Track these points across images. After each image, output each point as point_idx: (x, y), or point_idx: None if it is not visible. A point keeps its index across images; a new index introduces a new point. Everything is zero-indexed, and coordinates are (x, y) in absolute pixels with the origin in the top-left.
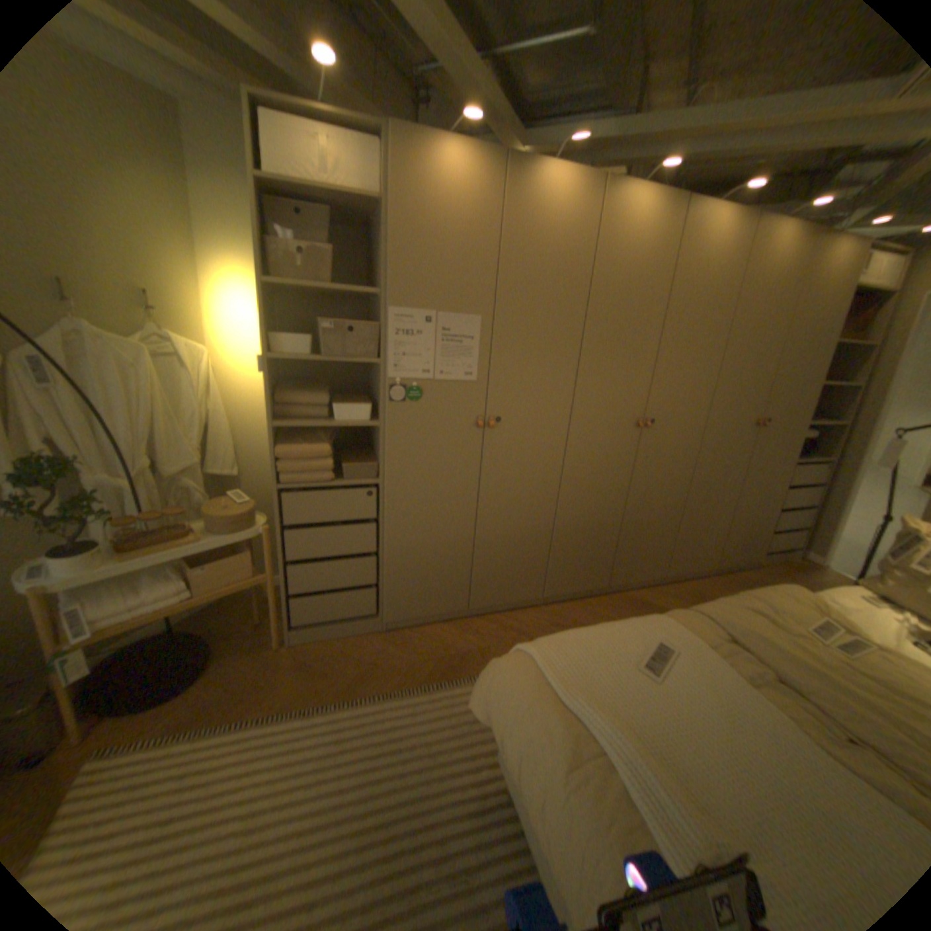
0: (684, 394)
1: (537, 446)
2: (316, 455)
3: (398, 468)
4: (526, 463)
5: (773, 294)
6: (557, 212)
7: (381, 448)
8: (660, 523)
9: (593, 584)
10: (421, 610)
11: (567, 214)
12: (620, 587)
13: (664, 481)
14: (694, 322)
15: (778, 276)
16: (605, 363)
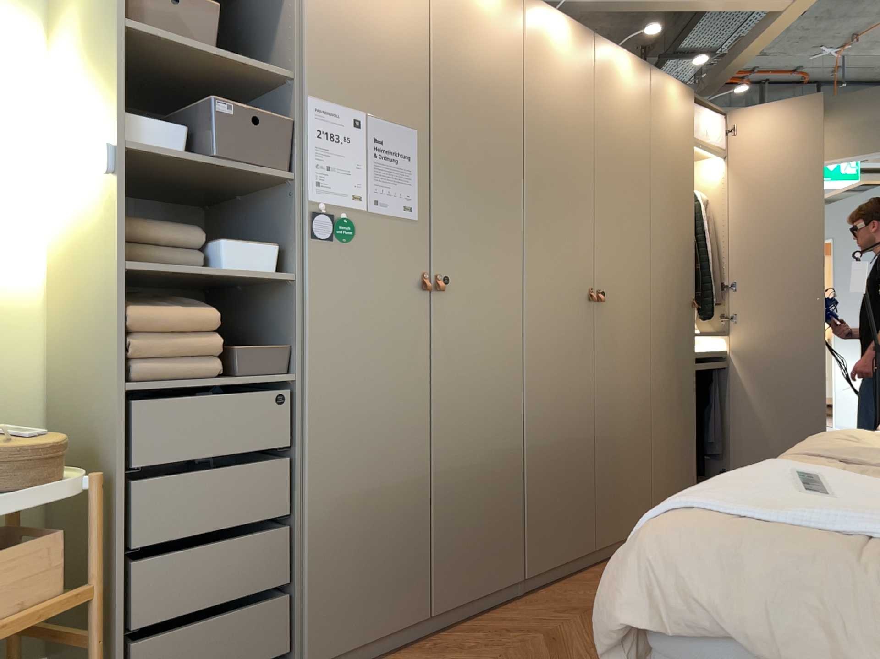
0: (628, 258)
1: (494, 319)
2: (197, 323)
3: (324, 349)
4: (485, 346)
5: (677, 152)
6: (485, 19)
7: (296, 315)
8: (634, 438)
9: (580, 543)
10: (364, 626)
11: (494, 24)
12: (608, 547)
13: (628, 375)
14: (622, 172)
15: (677, 133)
16: (551, 210)
